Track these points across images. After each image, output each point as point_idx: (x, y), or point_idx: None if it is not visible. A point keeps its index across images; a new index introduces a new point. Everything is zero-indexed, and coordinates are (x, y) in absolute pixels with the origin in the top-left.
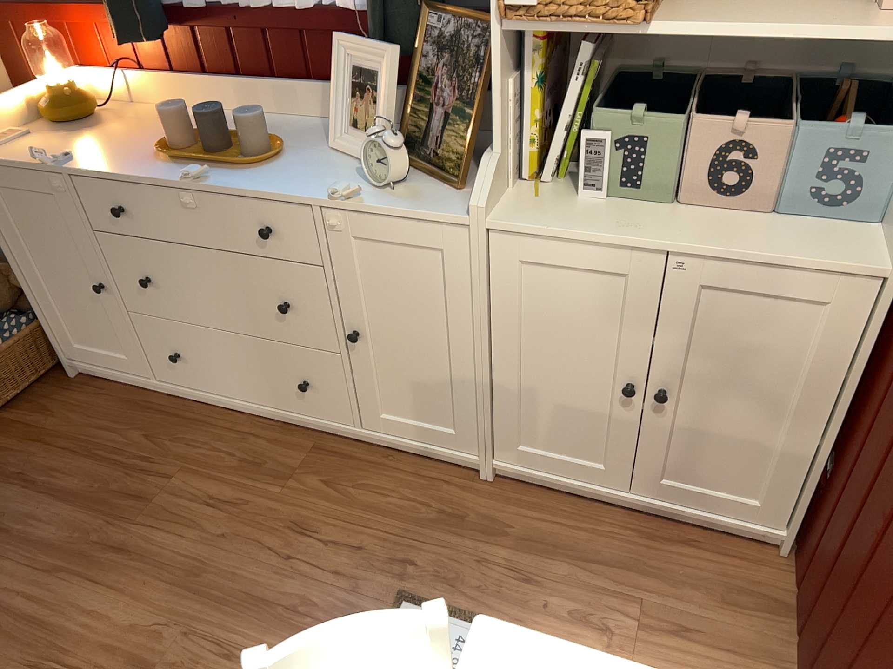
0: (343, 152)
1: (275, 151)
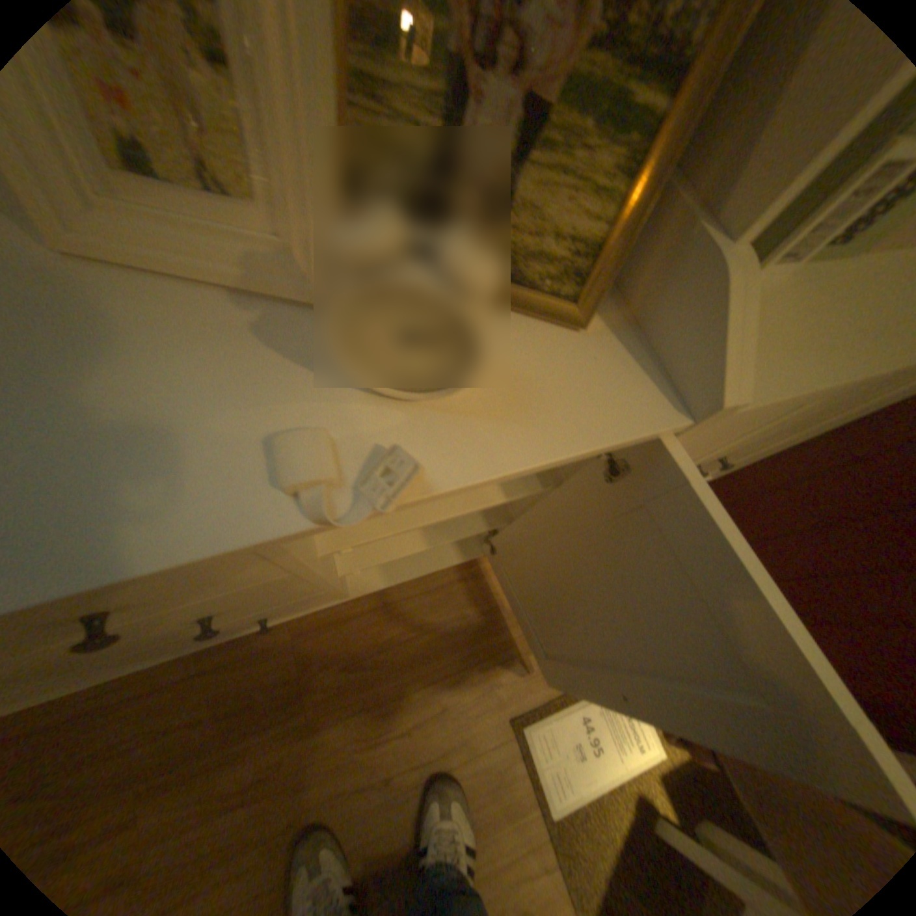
0: (141, 268)
1: None
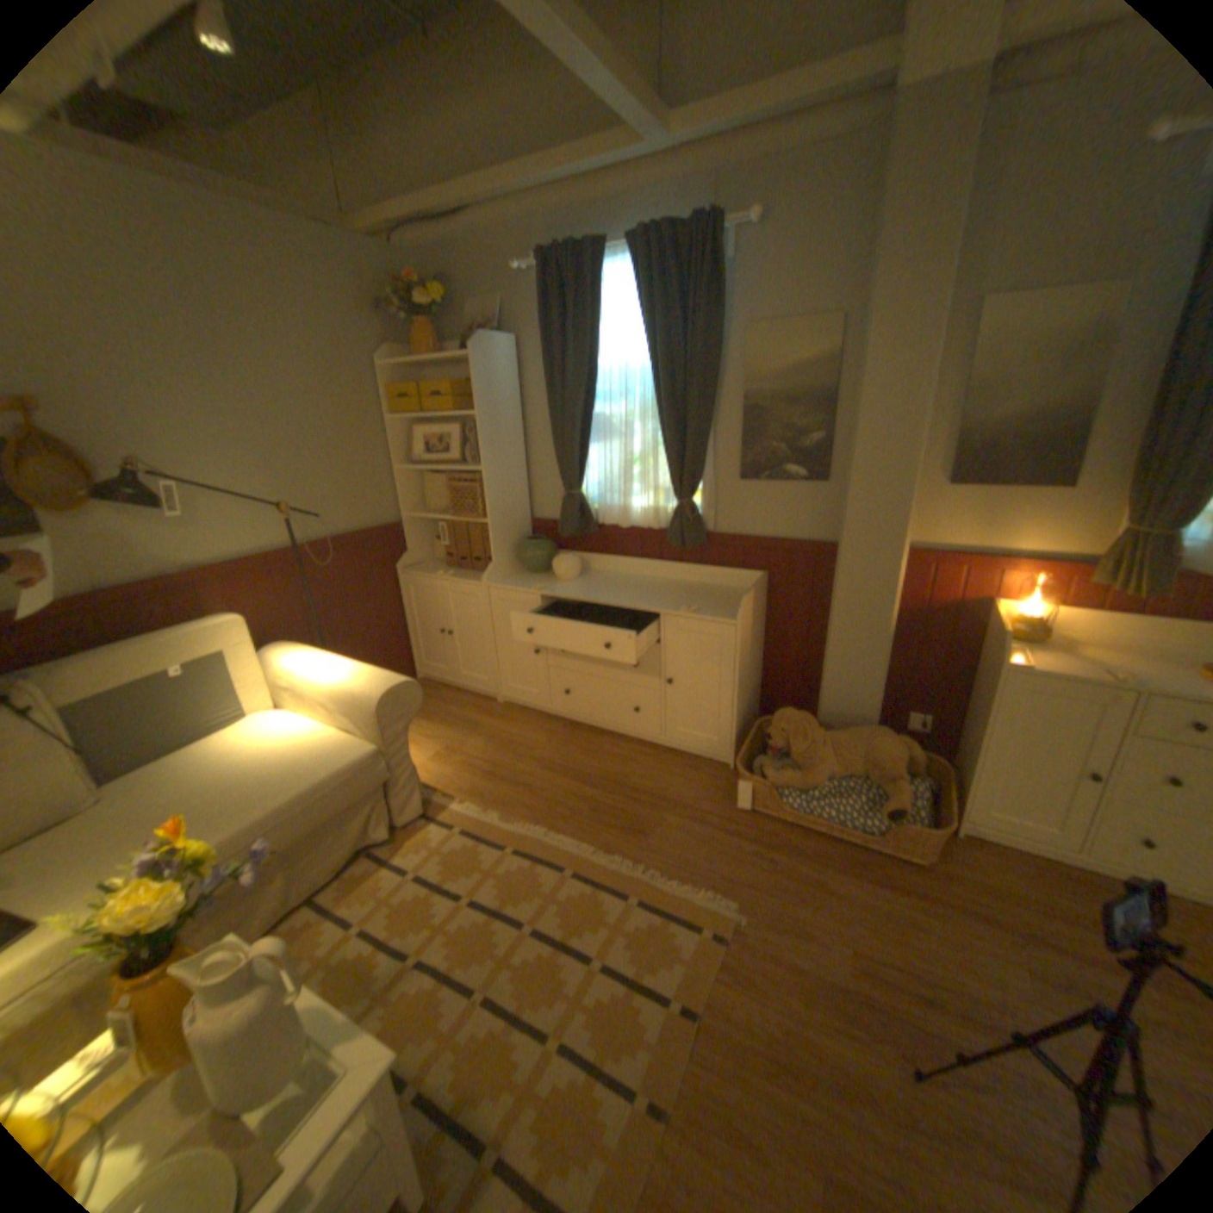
0: None
1: None
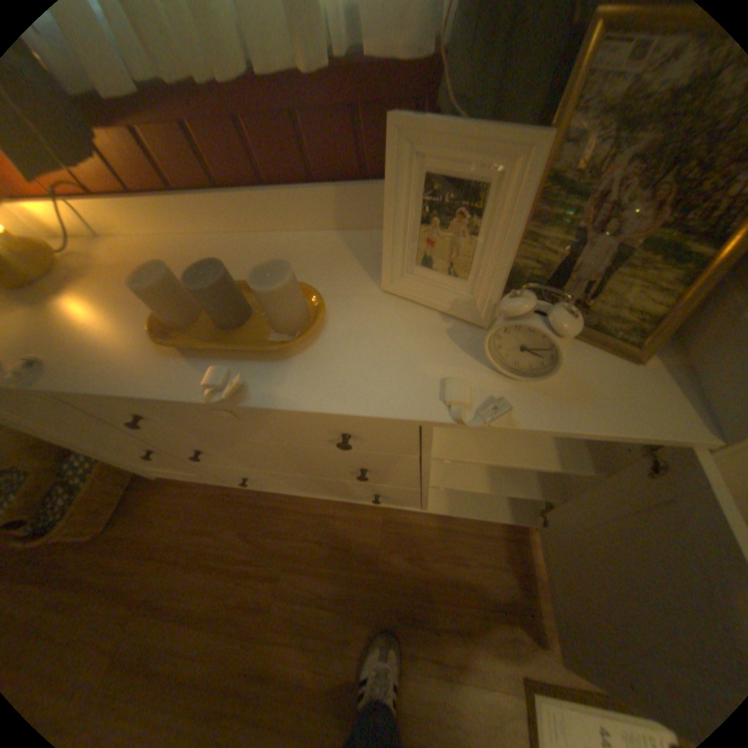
0: (408, 299)
1: (319, 318)
